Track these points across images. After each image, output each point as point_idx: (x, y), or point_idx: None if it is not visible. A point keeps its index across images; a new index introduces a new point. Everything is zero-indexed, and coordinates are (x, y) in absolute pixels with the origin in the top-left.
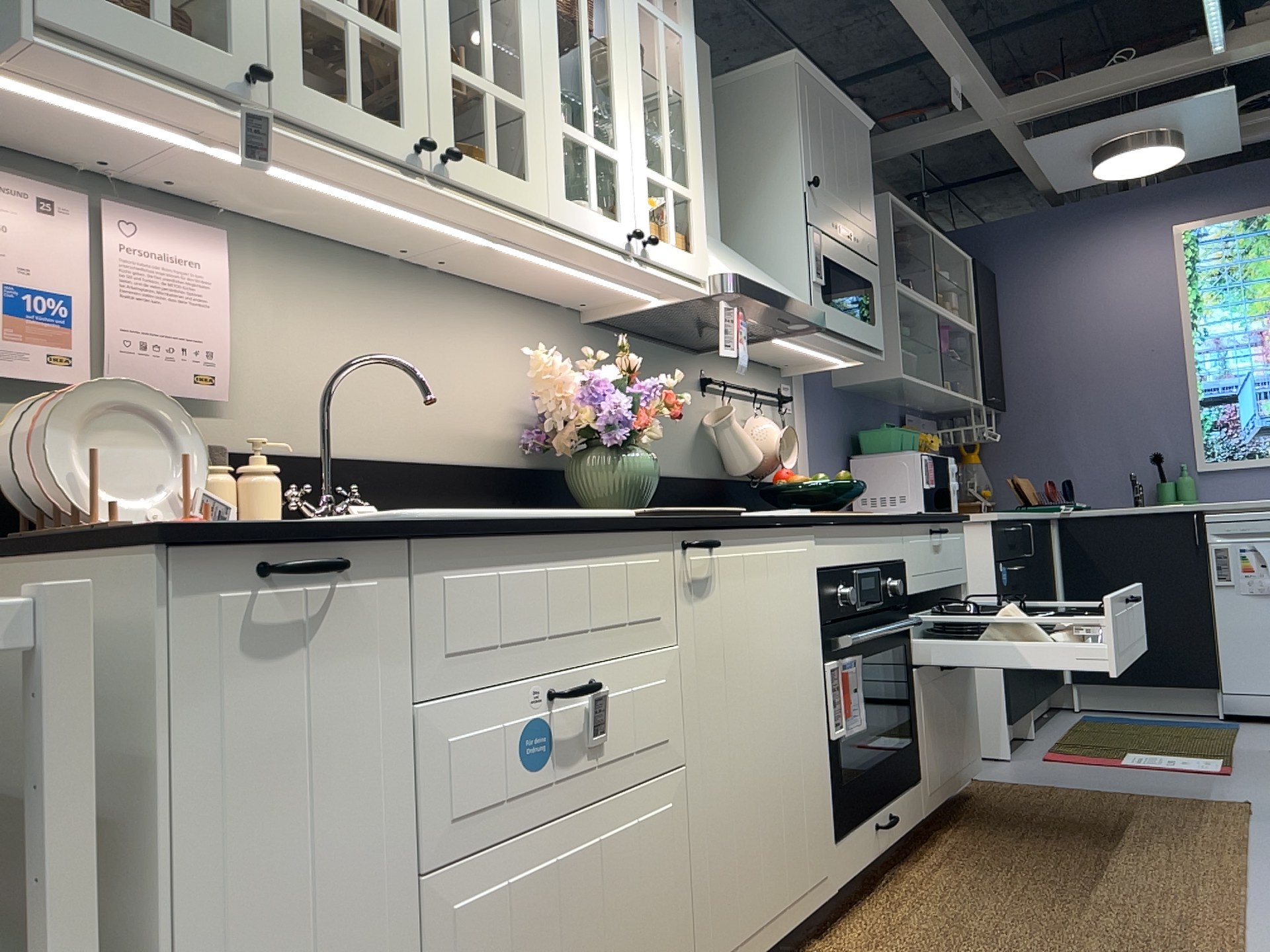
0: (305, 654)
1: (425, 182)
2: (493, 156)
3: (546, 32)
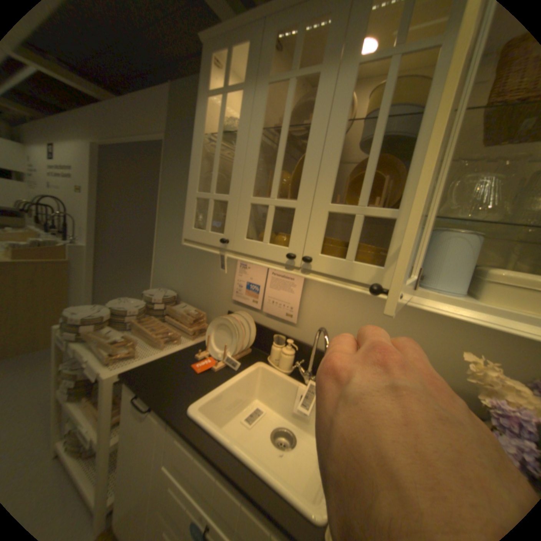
0: (143, 424)
1: (299, 271)
2: (350, 255)
3: (449, 143)
